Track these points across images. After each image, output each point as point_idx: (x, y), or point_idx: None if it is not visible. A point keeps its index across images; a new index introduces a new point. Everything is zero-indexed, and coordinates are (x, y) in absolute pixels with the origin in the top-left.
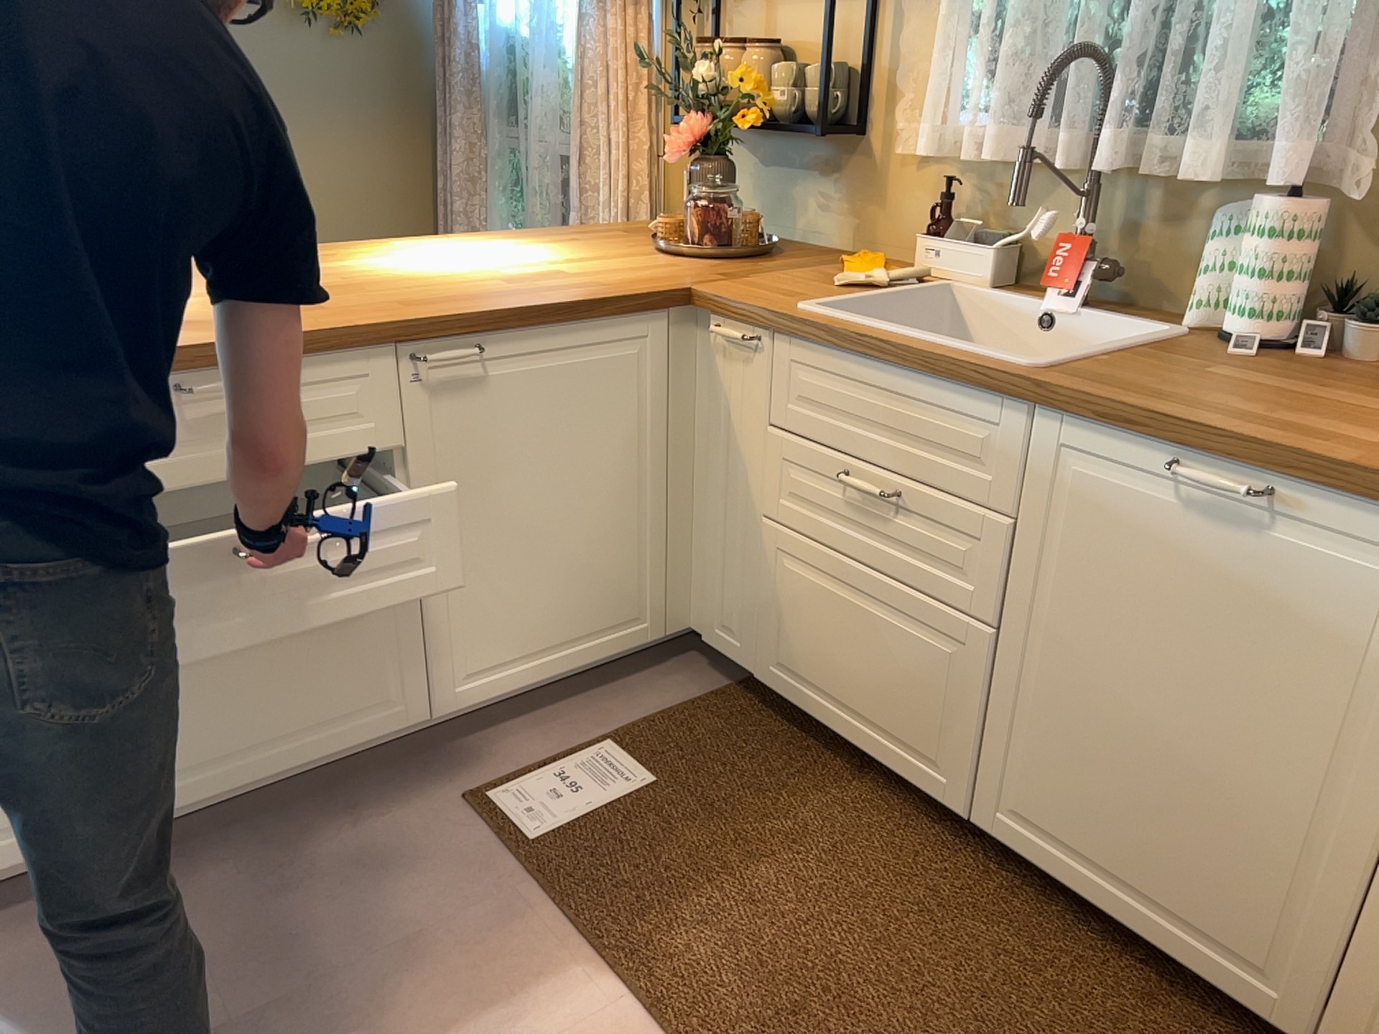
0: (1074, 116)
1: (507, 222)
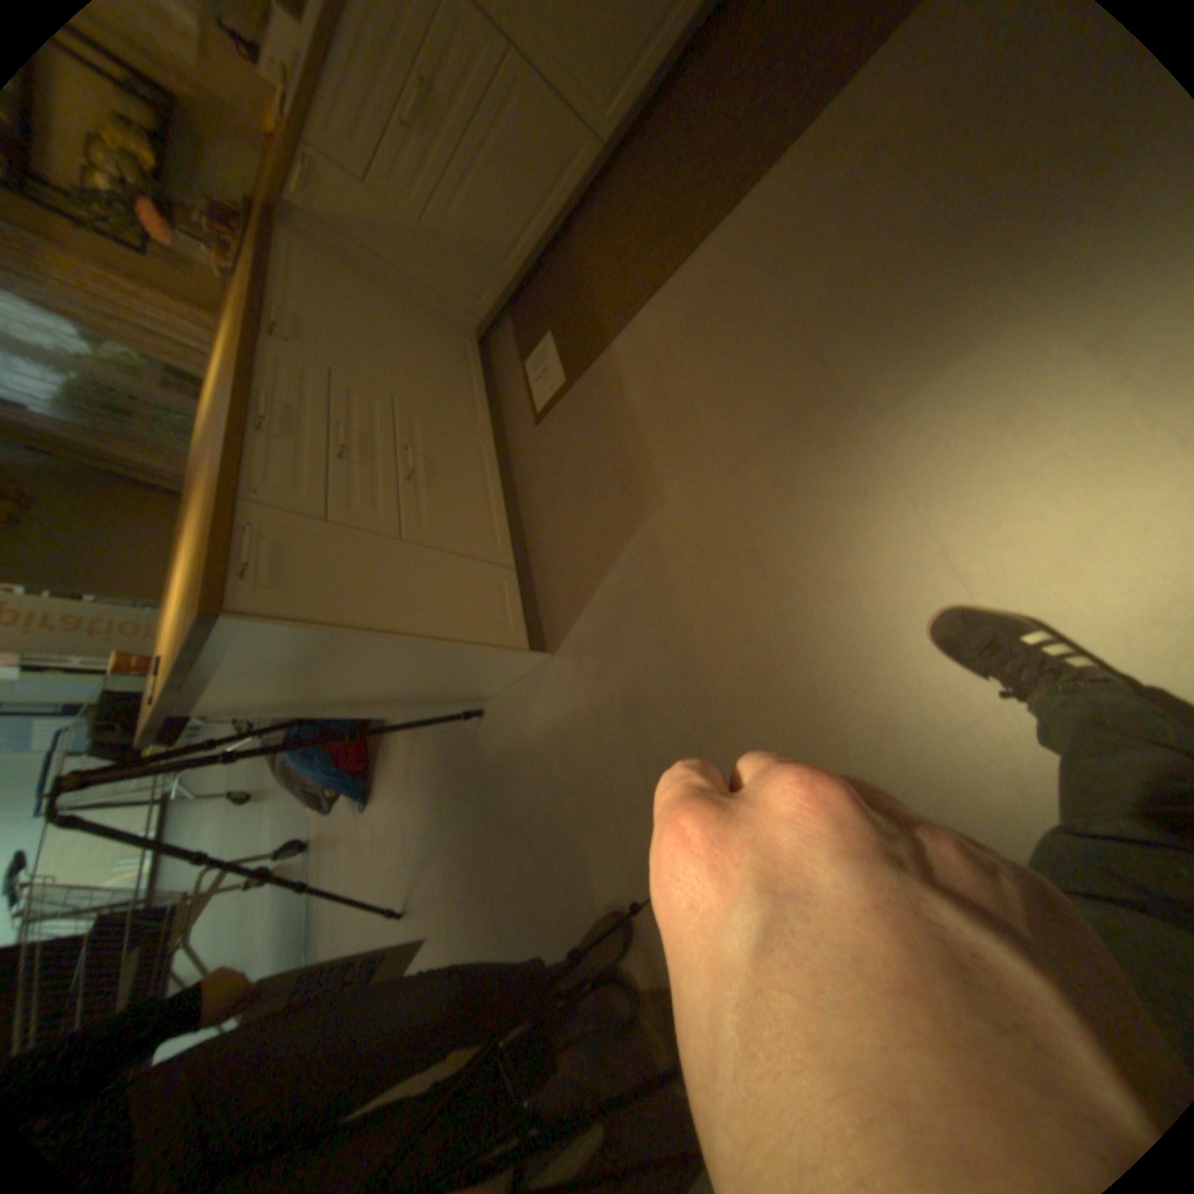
0: None
1: None
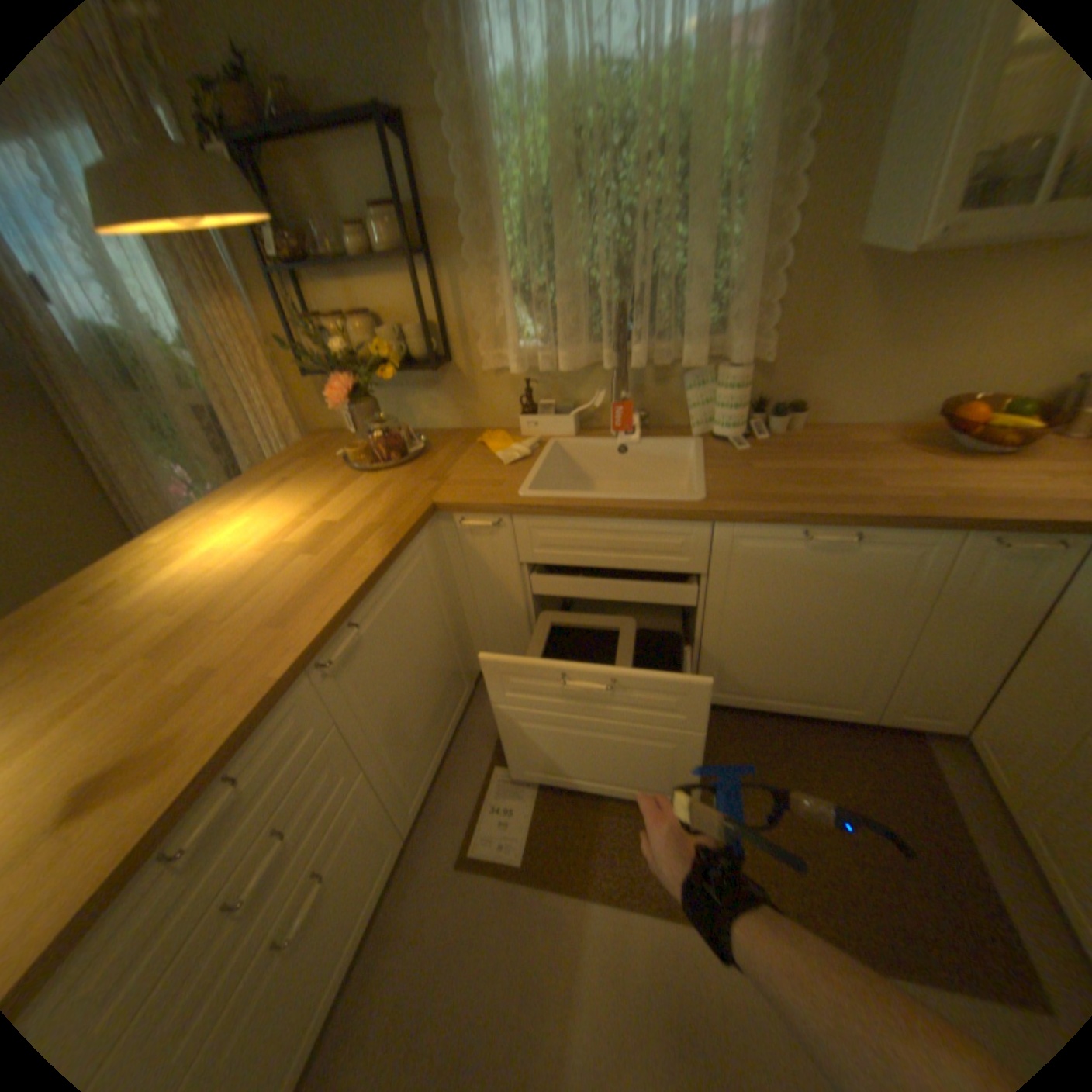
0: (606, 337)
1: (162, 461)
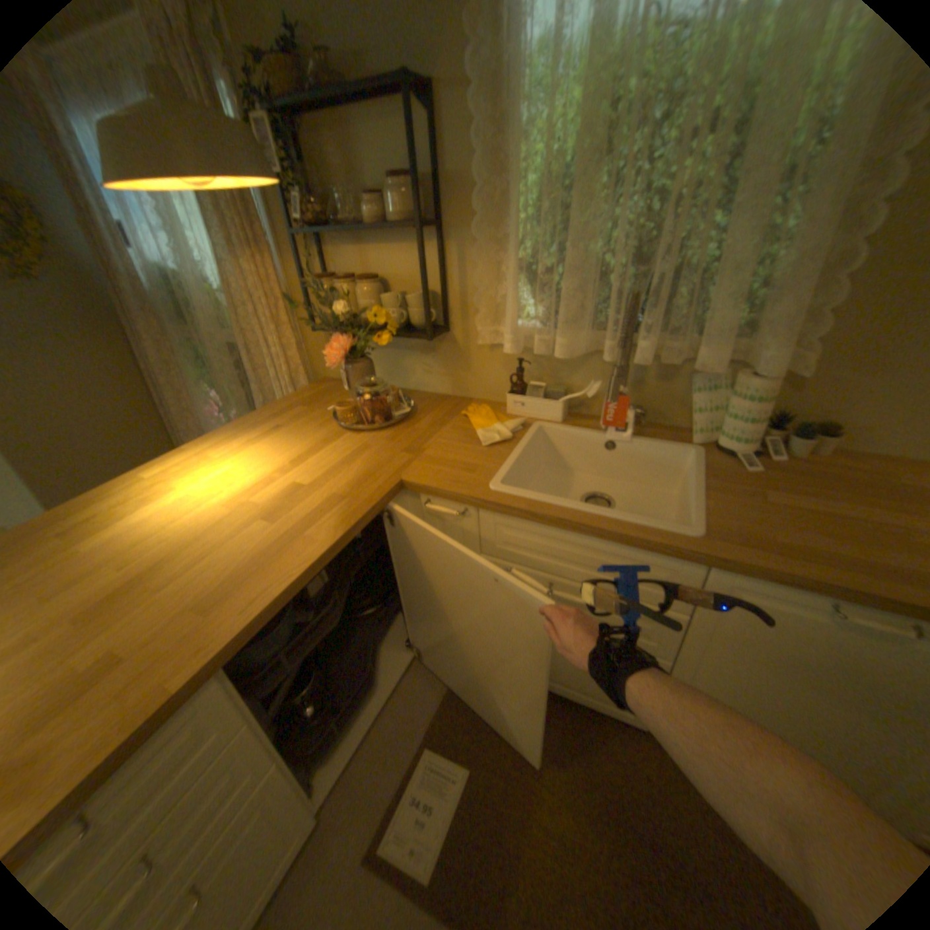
0: (612, 325)
1: (200, 385)
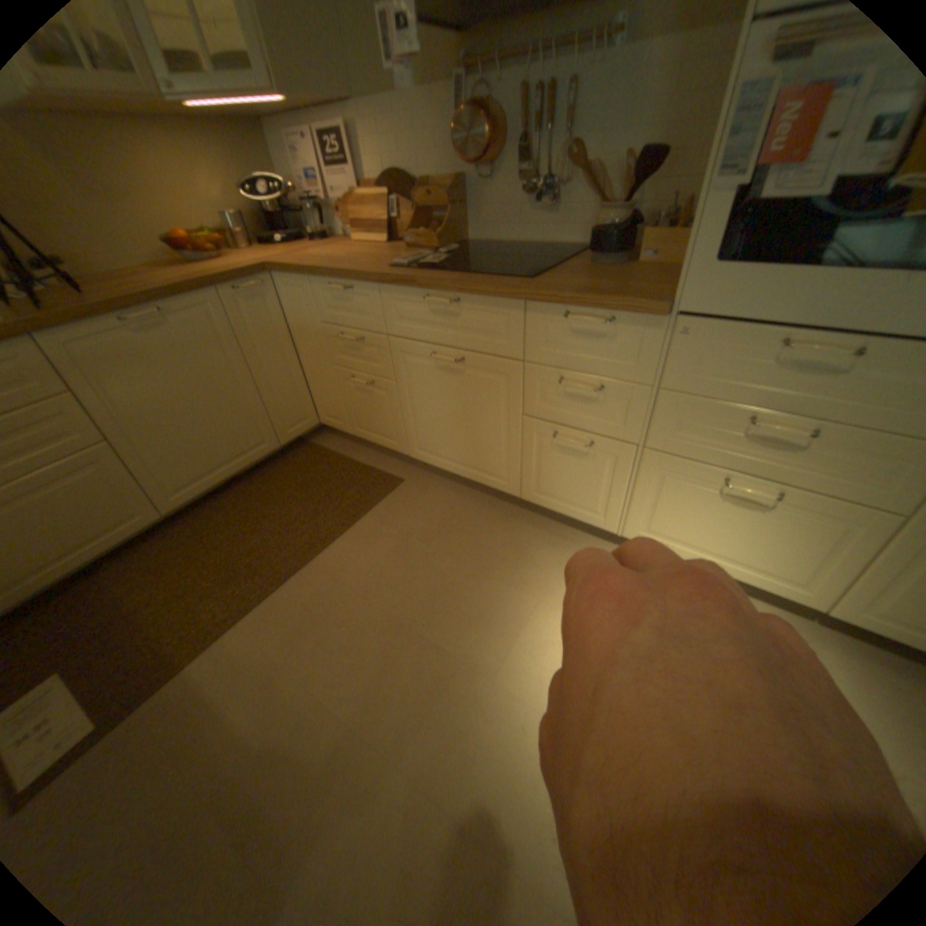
0: None
1: None
